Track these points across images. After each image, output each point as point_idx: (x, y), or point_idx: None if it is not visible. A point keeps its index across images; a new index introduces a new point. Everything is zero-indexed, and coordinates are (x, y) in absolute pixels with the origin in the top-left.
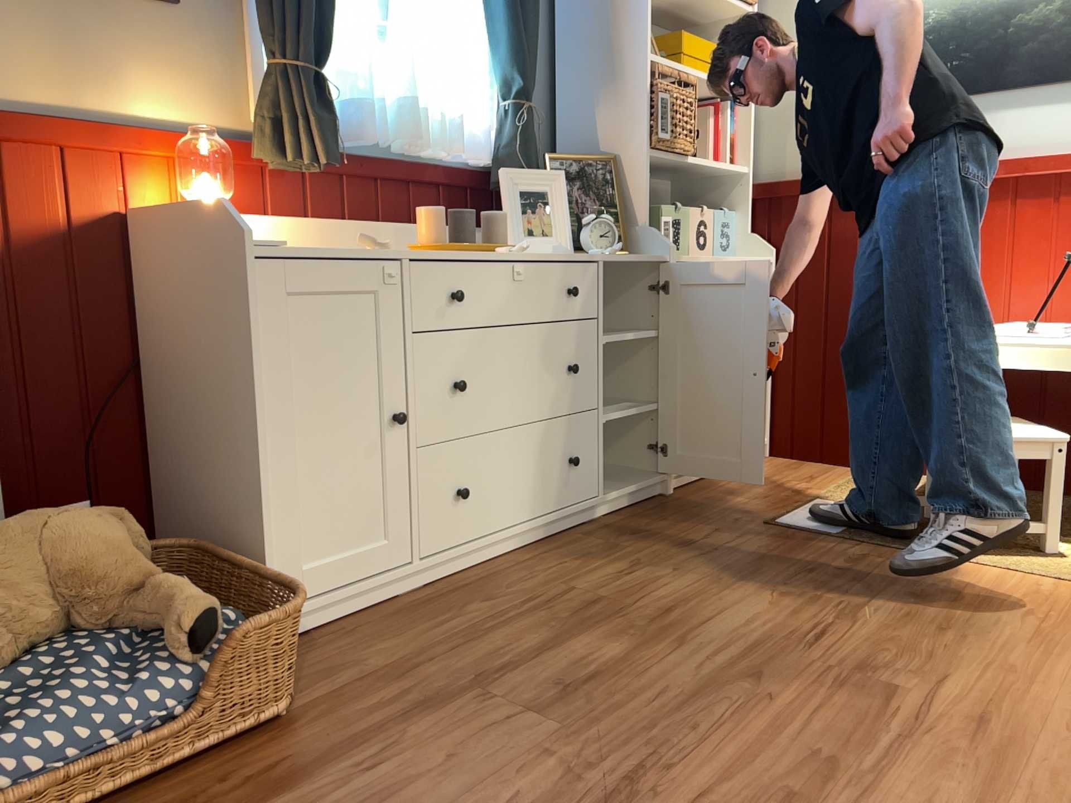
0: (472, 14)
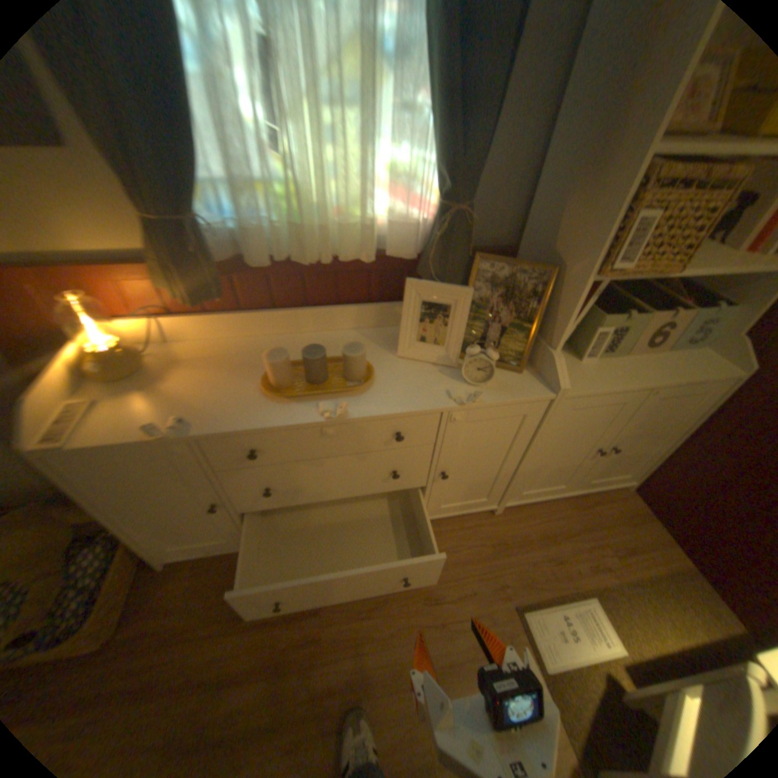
0: (417, 74)
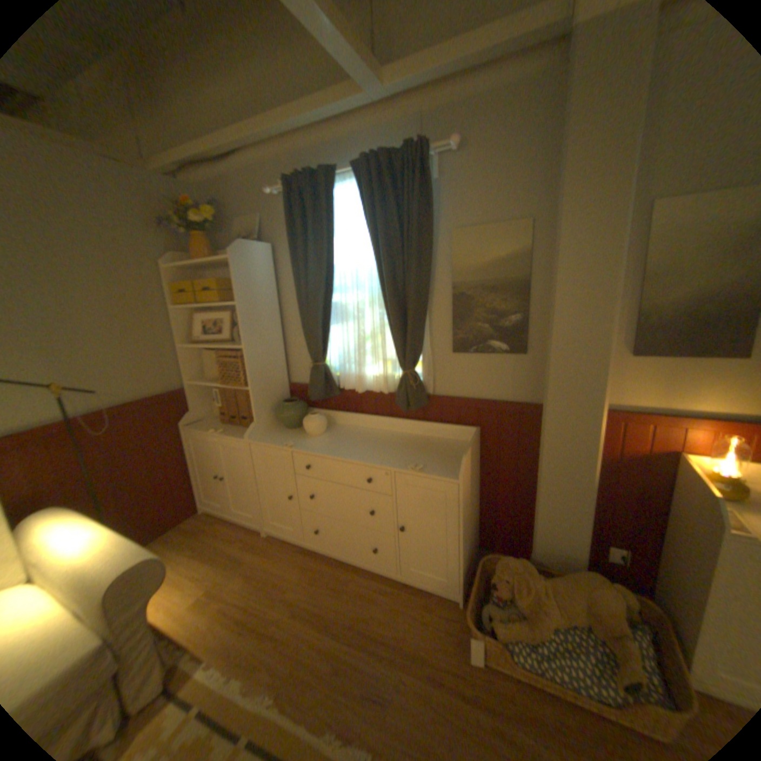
0: None
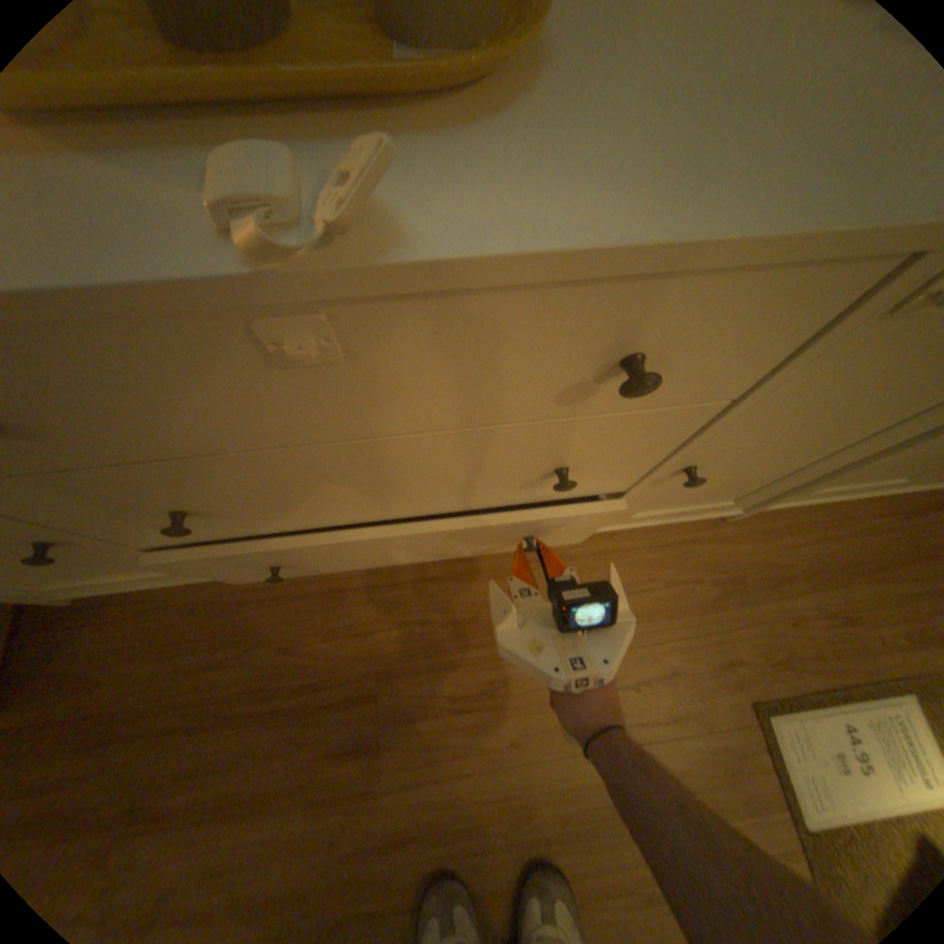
0: None
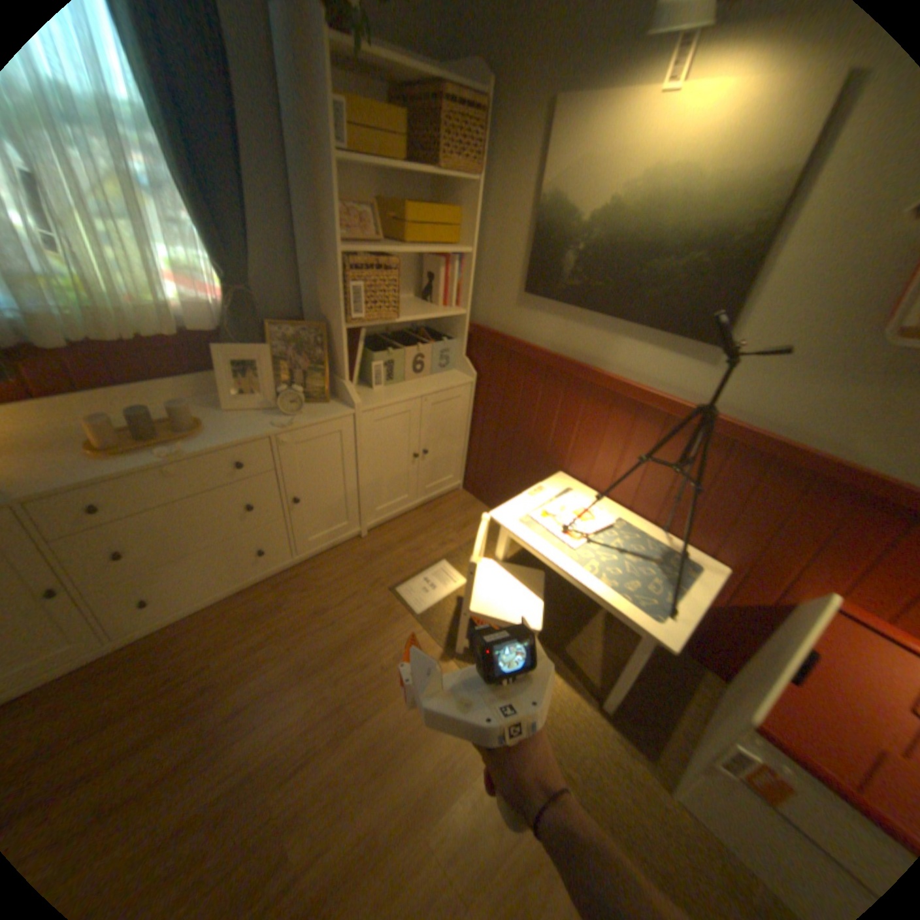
0: (173, 203)
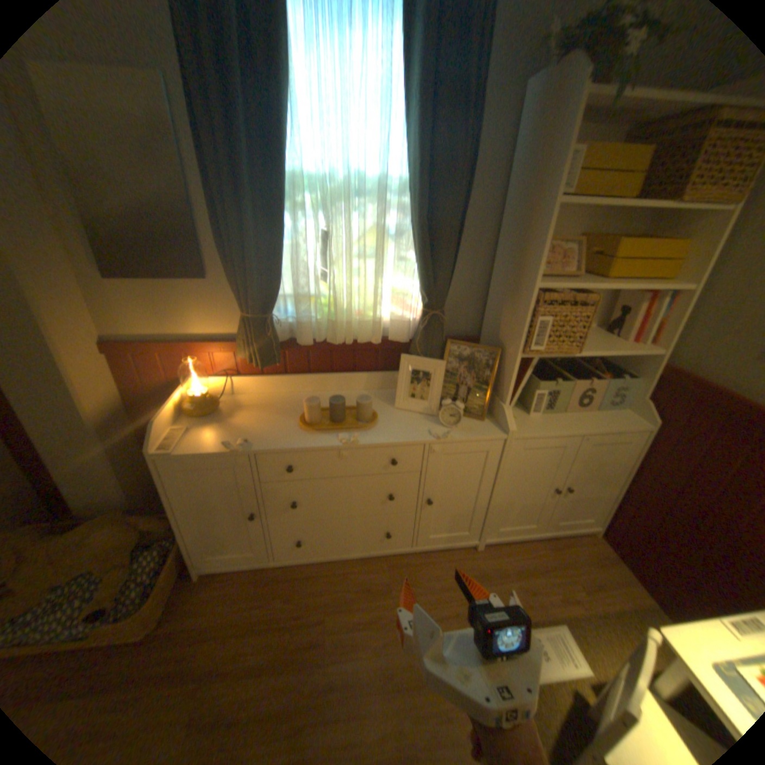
0: (407, 246)
